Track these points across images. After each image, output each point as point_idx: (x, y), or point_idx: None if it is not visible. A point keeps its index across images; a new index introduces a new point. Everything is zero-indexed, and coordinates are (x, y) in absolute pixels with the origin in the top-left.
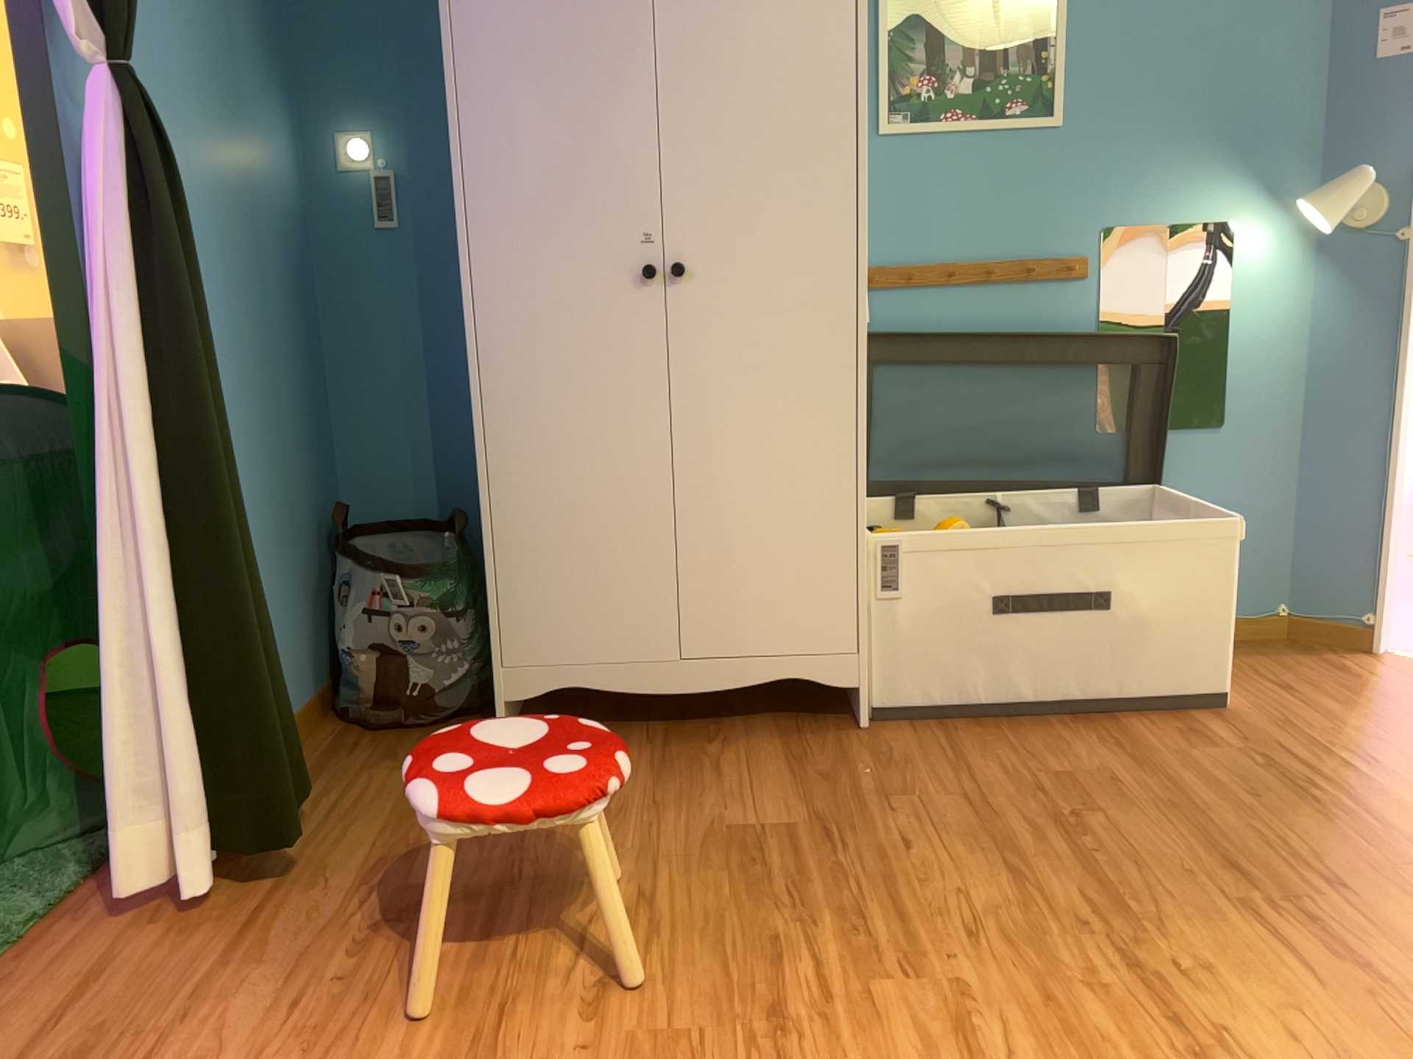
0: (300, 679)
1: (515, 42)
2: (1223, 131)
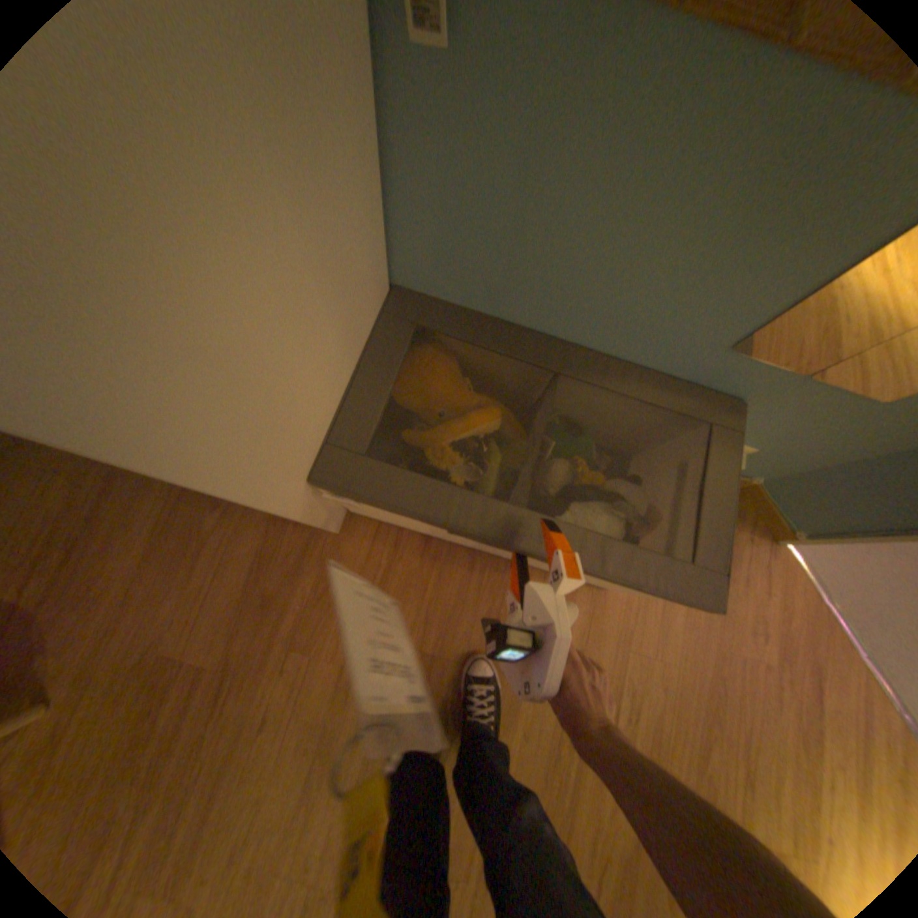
0: None
1: None
2: None
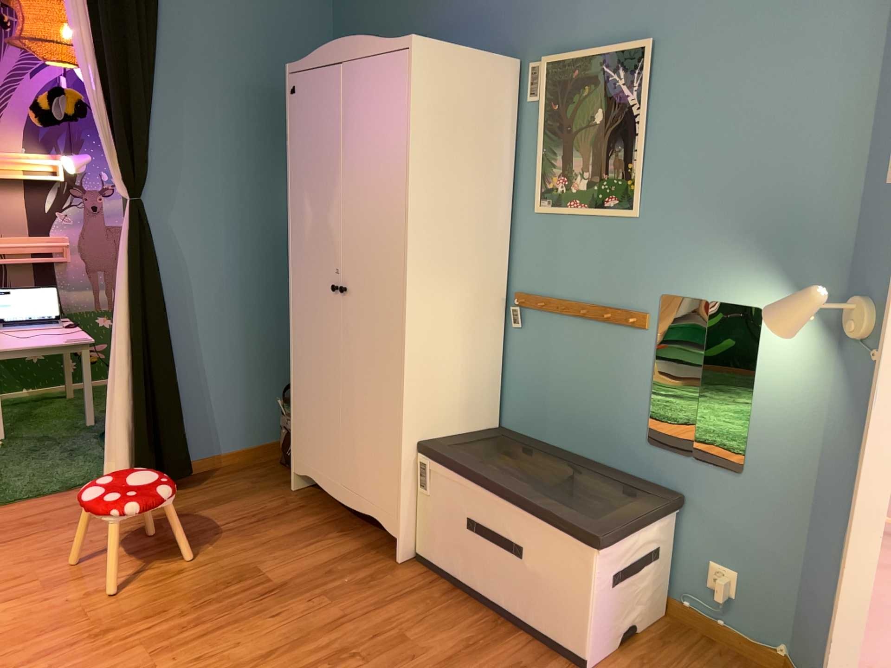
0: (263, 433)
1: (305, 171)
2: (757, 232)
